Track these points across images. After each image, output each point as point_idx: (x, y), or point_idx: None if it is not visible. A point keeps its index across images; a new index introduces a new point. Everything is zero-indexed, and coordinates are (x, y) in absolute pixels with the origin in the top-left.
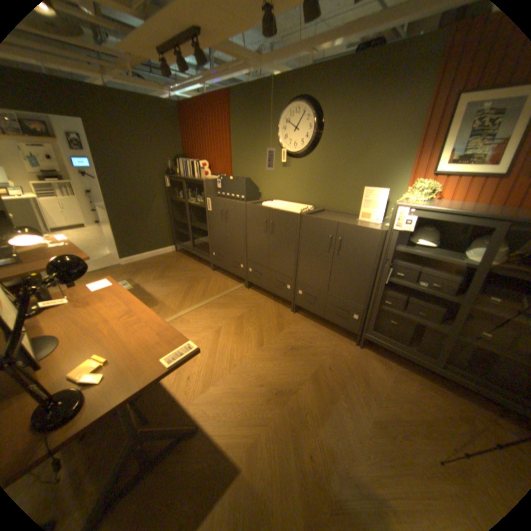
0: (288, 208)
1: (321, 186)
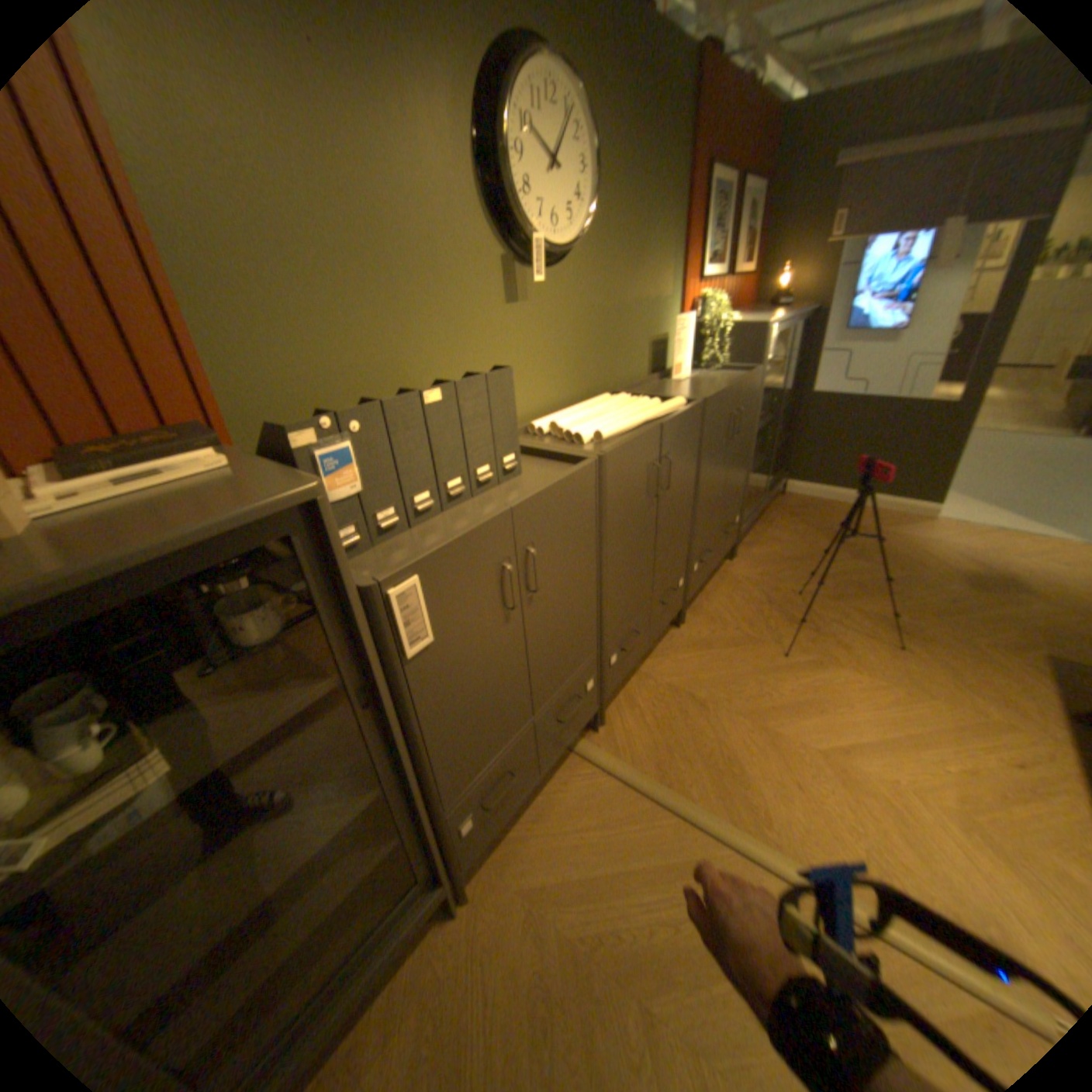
0: (644, 409)
1: (597, 338)
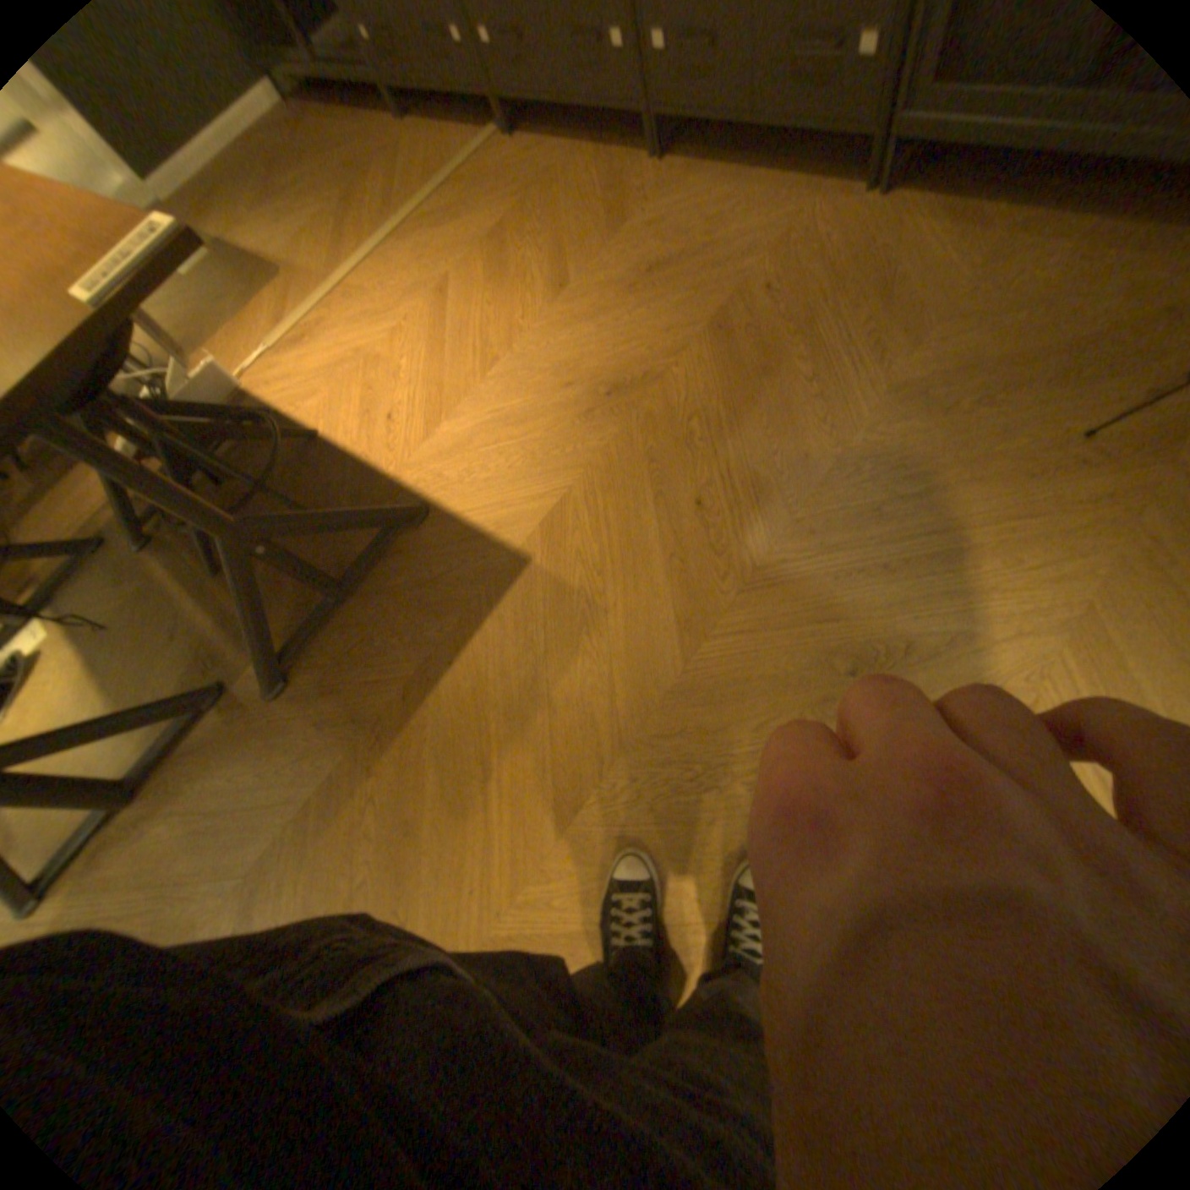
0: None
1: None
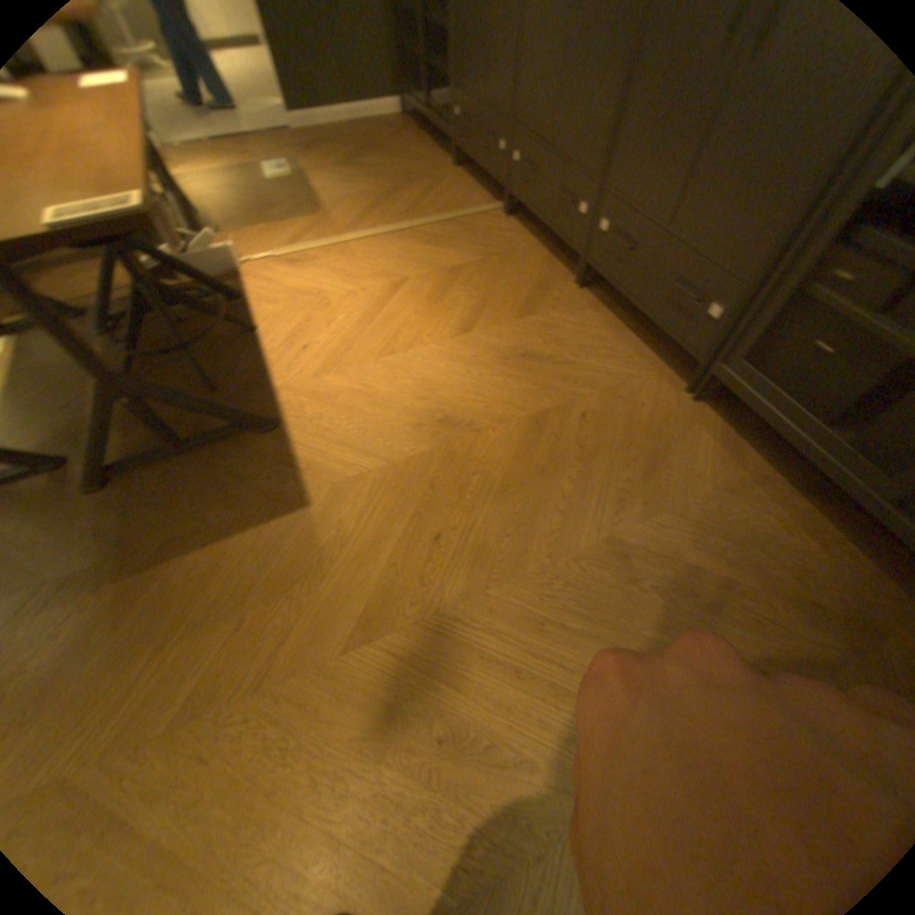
0: None
1: None
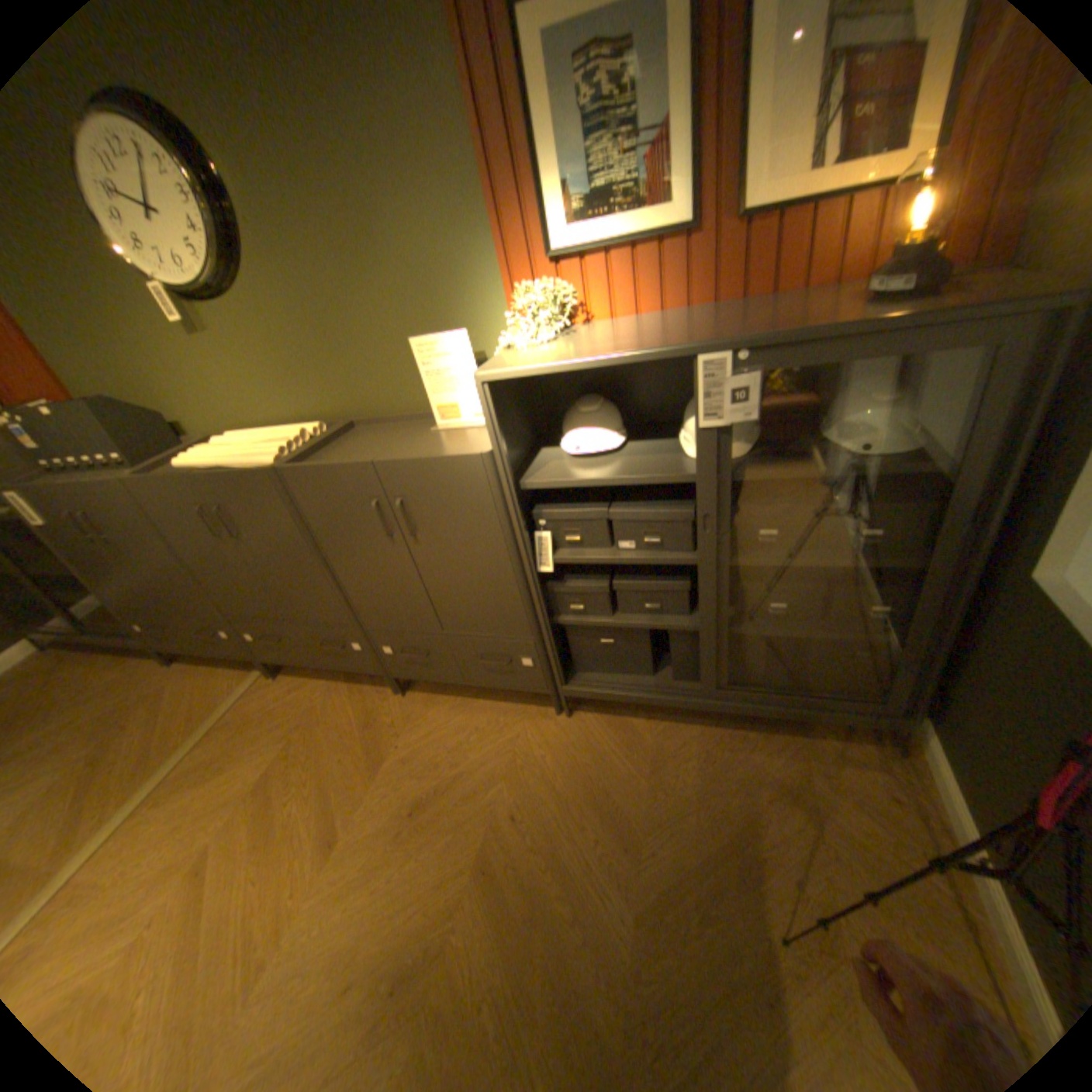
0: (245, 453)
1: (314, 360)
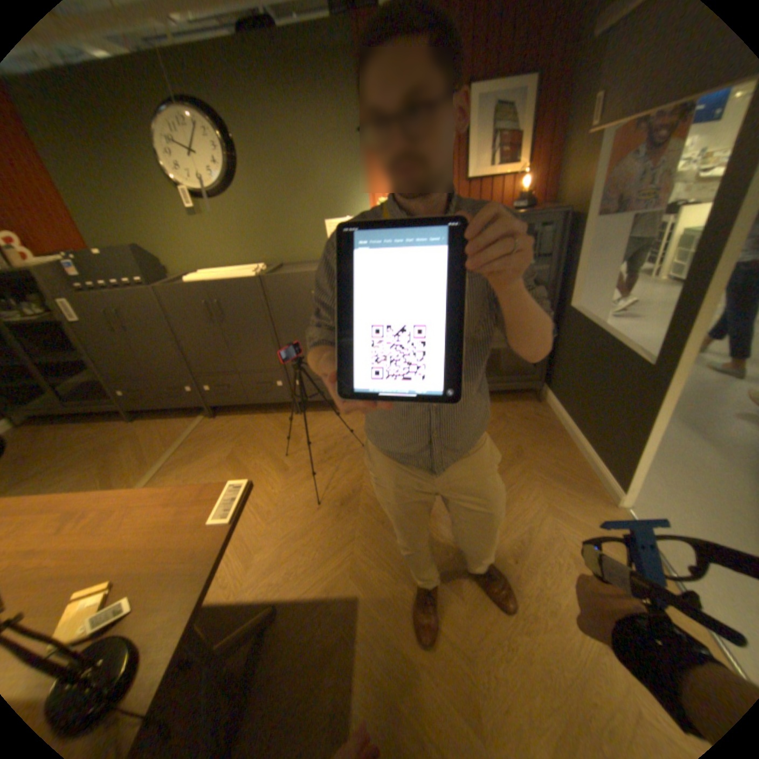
0: (233, 274)
1: (265, 232)
